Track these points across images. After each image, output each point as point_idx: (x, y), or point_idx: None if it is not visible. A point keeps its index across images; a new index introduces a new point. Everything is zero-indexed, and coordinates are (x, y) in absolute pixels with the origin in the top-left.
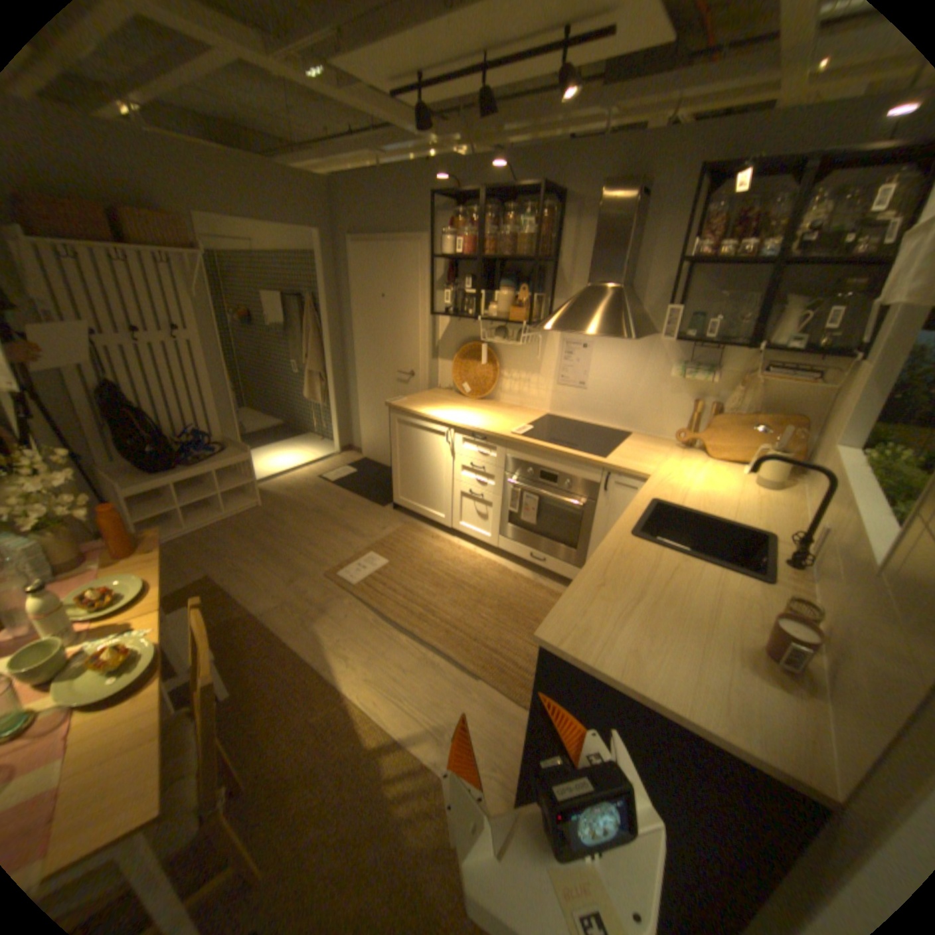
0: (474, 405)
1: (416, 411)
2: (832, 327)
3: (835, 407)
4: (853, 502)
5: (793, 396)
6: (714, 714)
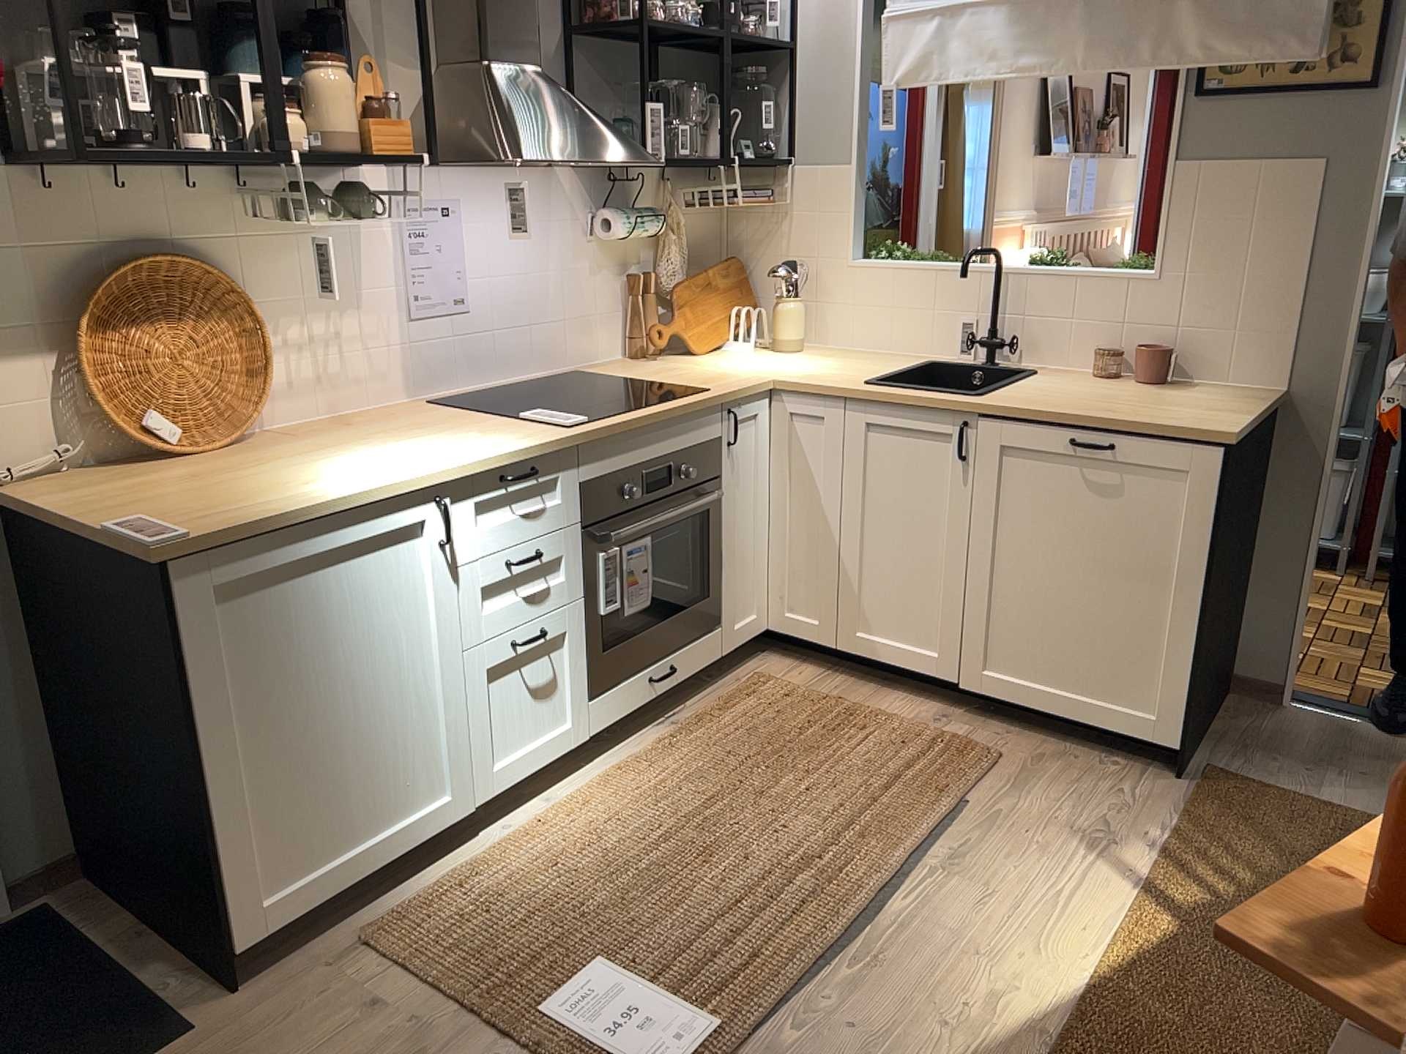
0: (284, 451)
1: (306, 504)
2: (770, 128)
3: (746, 236)
4: (1013, 271)
5: (698, 238)
6: (1248, 401)
